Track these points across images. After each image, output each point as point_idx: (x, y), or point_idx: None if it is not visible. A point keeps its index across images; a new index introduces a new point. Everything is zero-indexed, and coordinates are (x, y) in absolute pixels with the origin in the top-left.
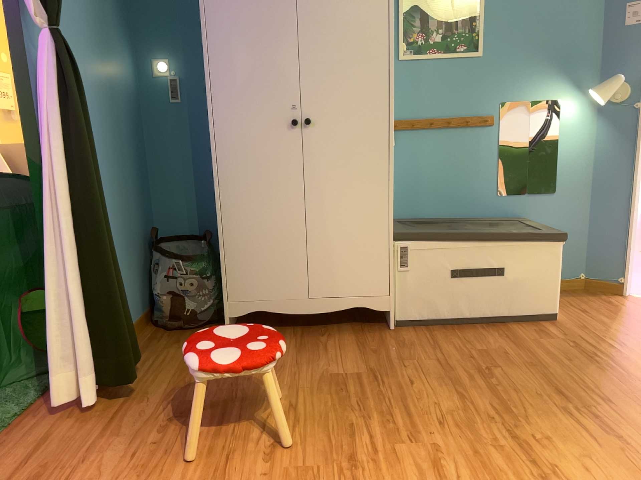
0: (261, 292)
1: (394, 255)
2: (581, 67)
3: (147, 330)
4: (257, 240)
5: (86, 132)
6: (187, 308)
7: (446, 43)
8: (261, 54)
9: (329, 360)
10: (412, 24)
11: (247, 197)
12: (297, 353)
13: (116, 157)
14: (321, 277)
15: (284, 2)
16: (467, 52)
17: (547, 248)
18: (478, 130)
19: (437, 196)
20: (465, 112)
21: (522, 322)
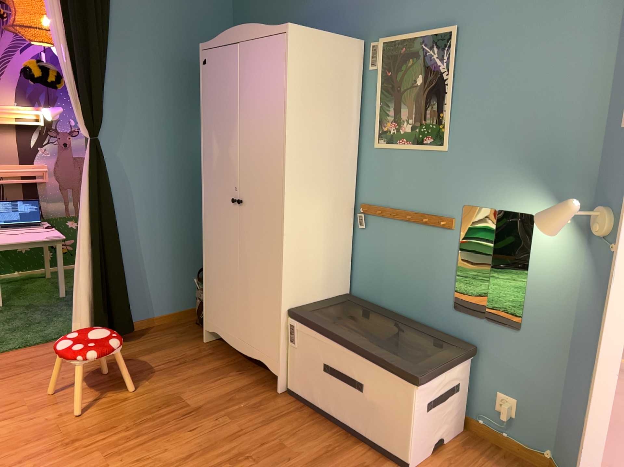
0: (217, 320)
1: (286, 329)
2: (566, 177)
3: (187, 319)
4: (217, 281)
5: (108, 193)
6: (201, 313)
7: (415, 133)
8: (223, 146)
9: (201, 389)
10: (387, 113)
11: (214, 247)
12: (201, 374)
13: (181, 200)
14: (249, 325)
15: (233, 108)
16: (432, 145)
17: (405, 385)
18: (439, 231)
19: (397, 289)
20: (428, 208)
21: (376, 452)
